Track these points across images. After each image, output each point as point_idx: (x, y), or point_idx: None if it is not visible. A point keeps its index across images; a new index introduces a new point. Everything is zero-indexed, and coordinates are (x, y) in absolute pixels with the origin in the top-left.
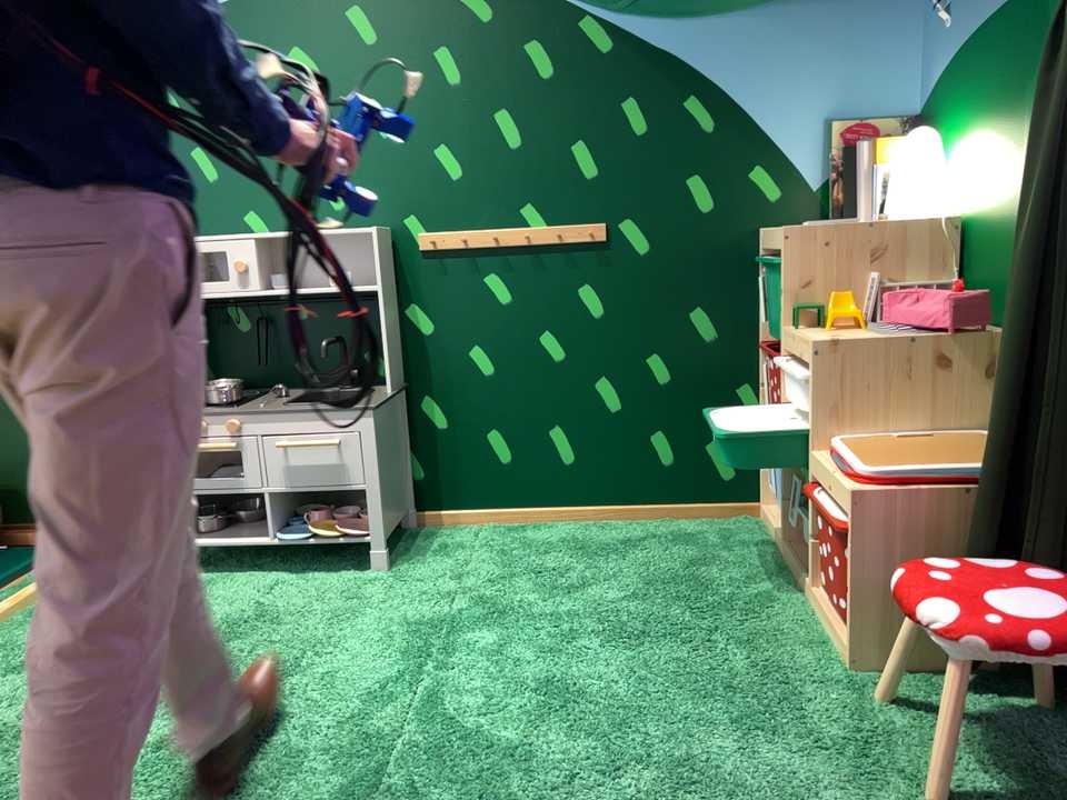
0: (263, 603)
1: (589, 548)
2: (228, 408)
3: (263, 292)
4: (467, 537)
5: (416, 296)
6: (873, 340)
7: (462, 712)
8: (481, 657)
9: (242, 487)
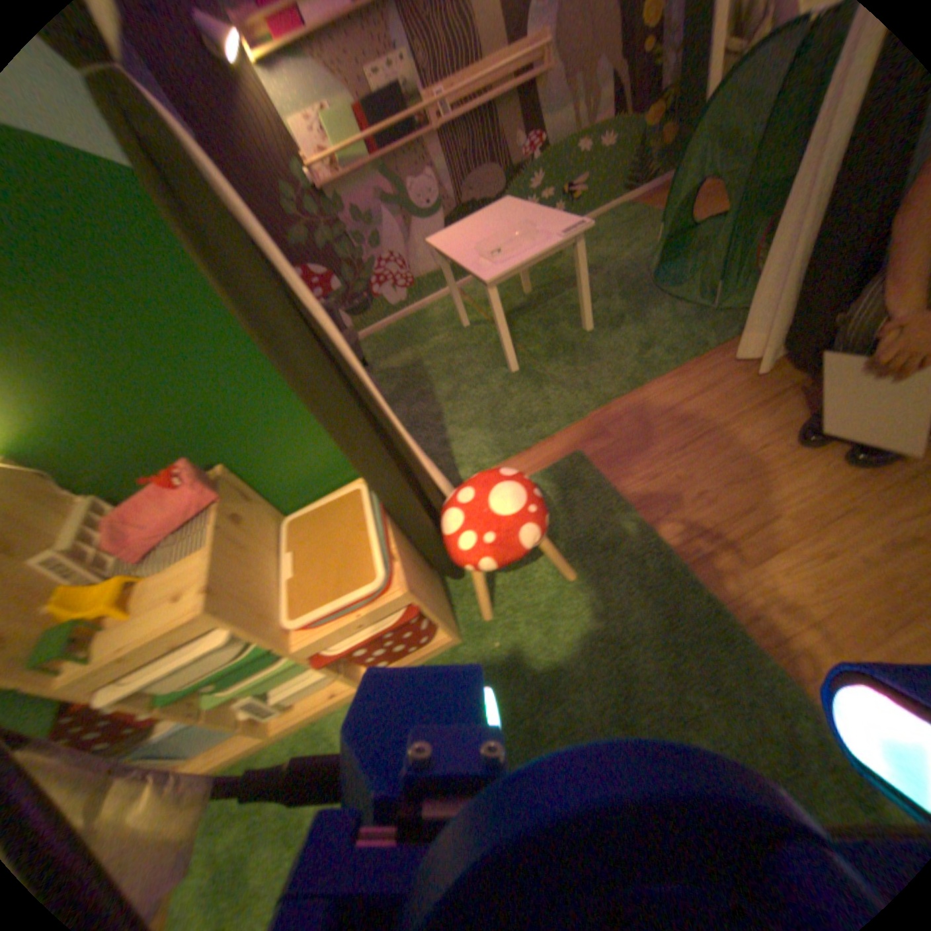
0: None
1: None
2: None
3: None
4: None
5: None
6: (203, 557)
7: None
8: None
9: None
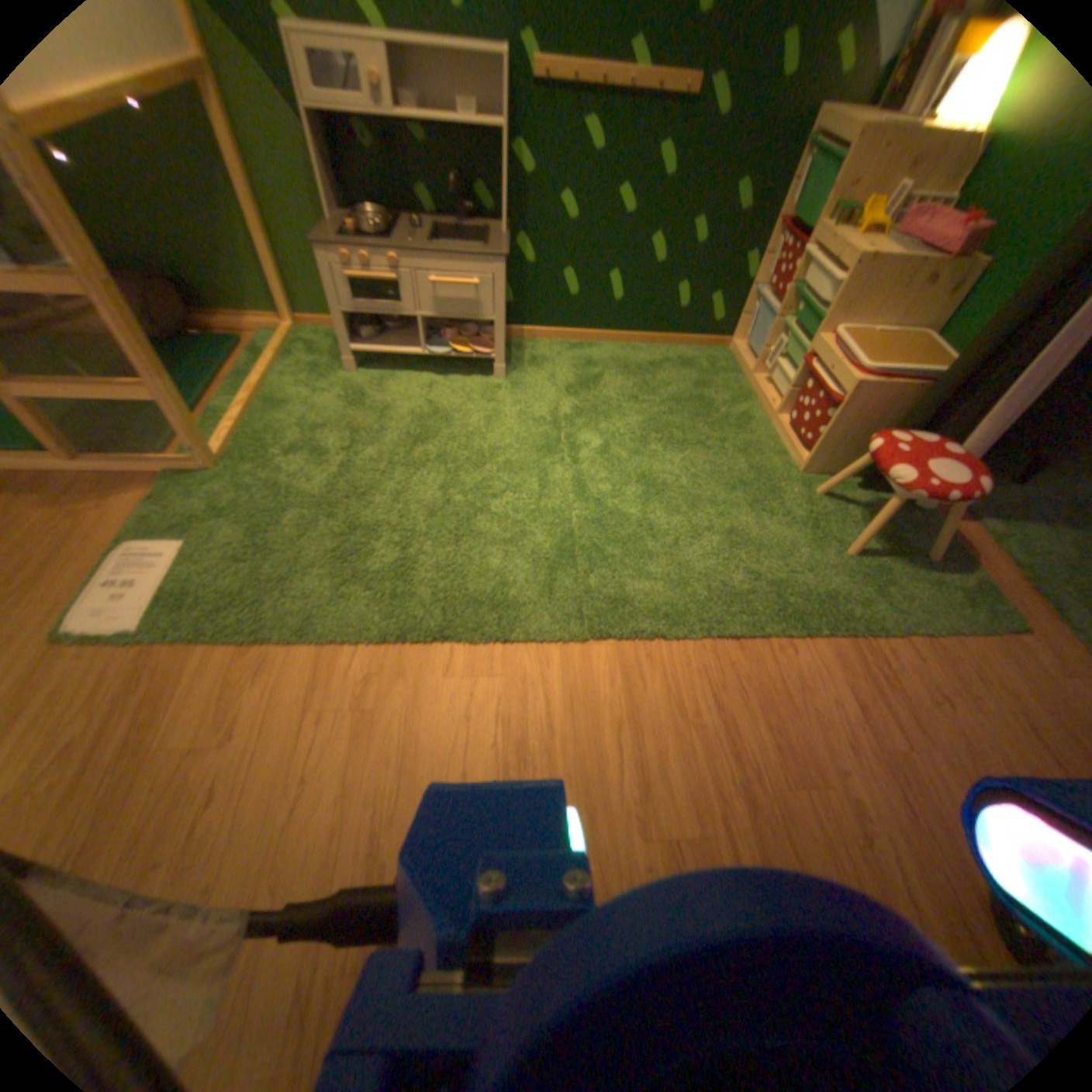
0: (429, 398)
1: (627, 364)
2: (382, 237)
3: (396, 112)
4: (542, 347)
5: (522, 129)
6: (895, 255)
7: (597, 490)
8: (592, 450)
9: (400, 308)
